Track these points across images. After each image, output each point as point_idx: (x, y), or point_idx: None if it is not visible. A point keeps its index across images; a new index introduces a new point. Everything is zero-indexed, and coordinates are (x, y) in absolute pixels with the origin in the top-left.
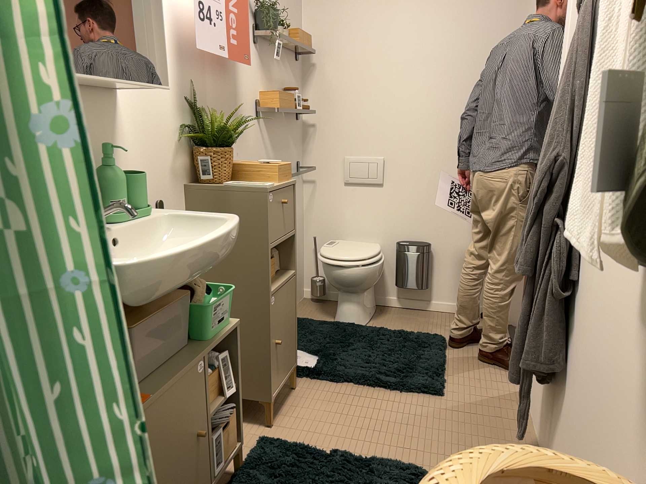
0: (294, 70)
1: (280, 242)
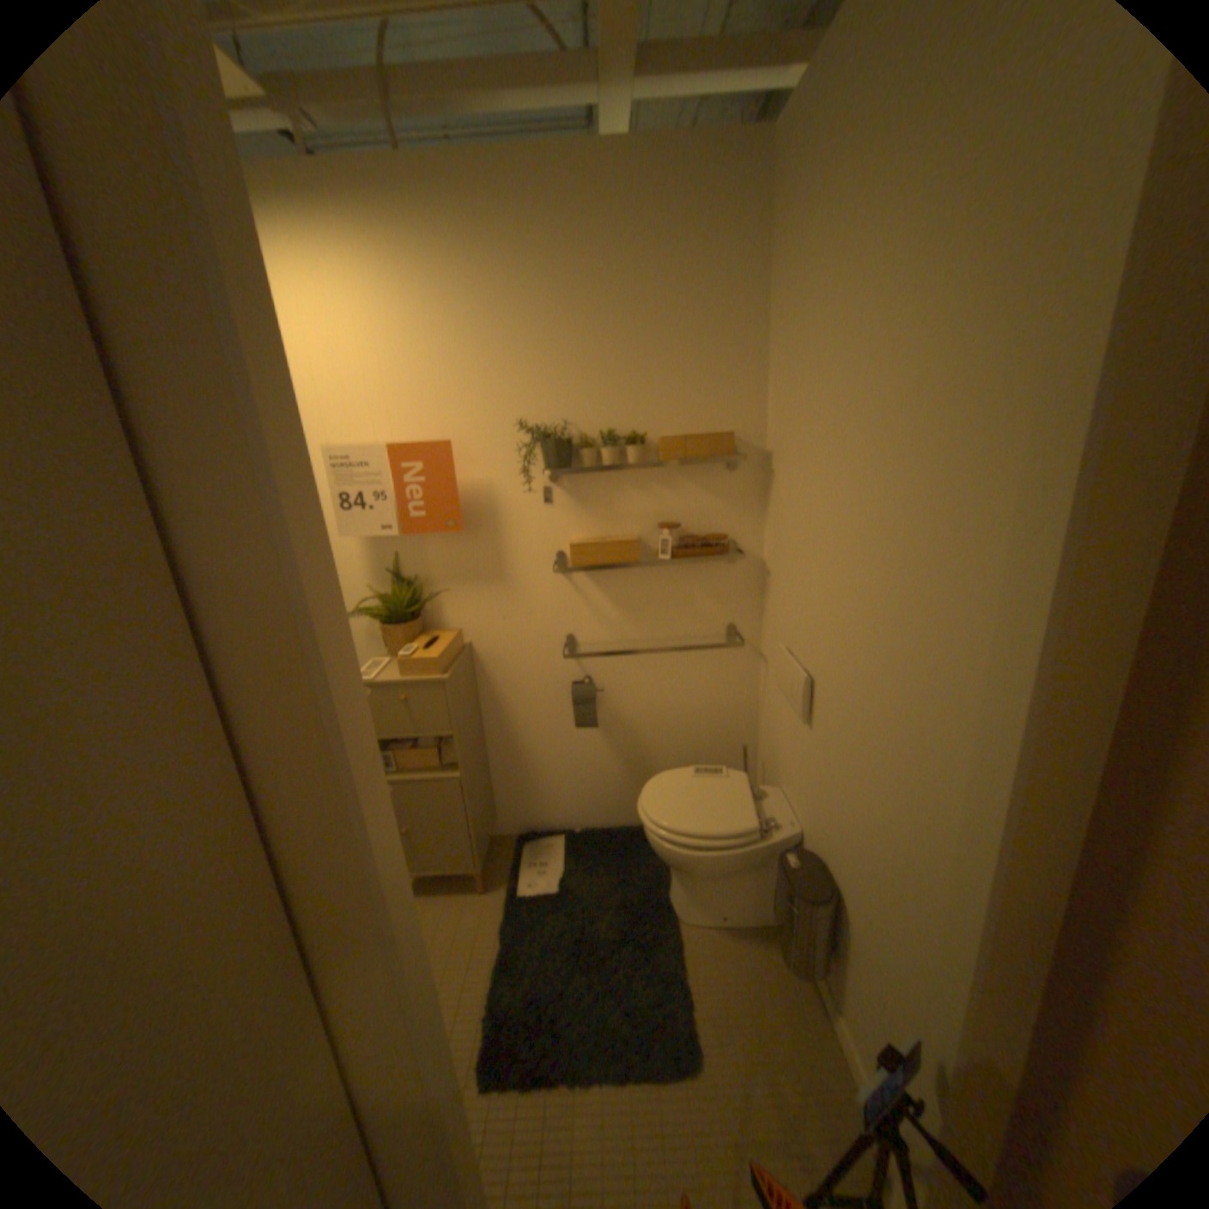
0: (718, 481)
1: (402, 739)
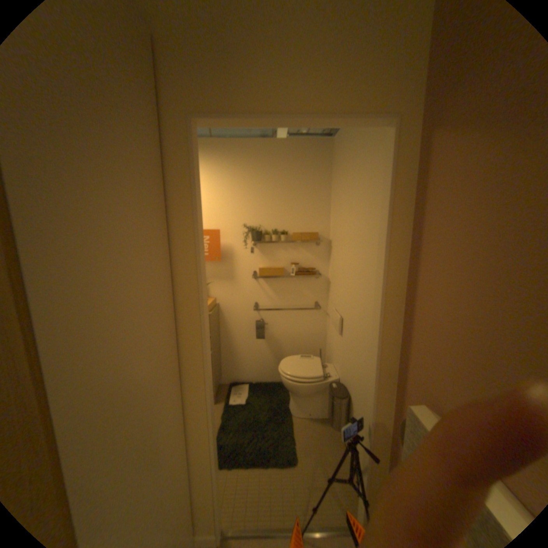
0: (313, 250)
1: None
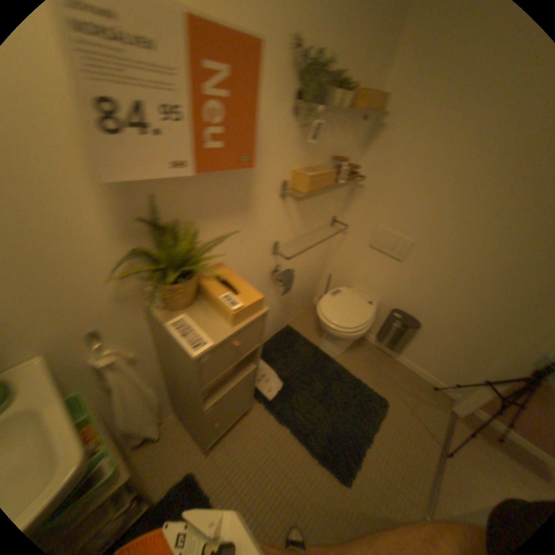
0: (359, 127)
1: (225, 370)
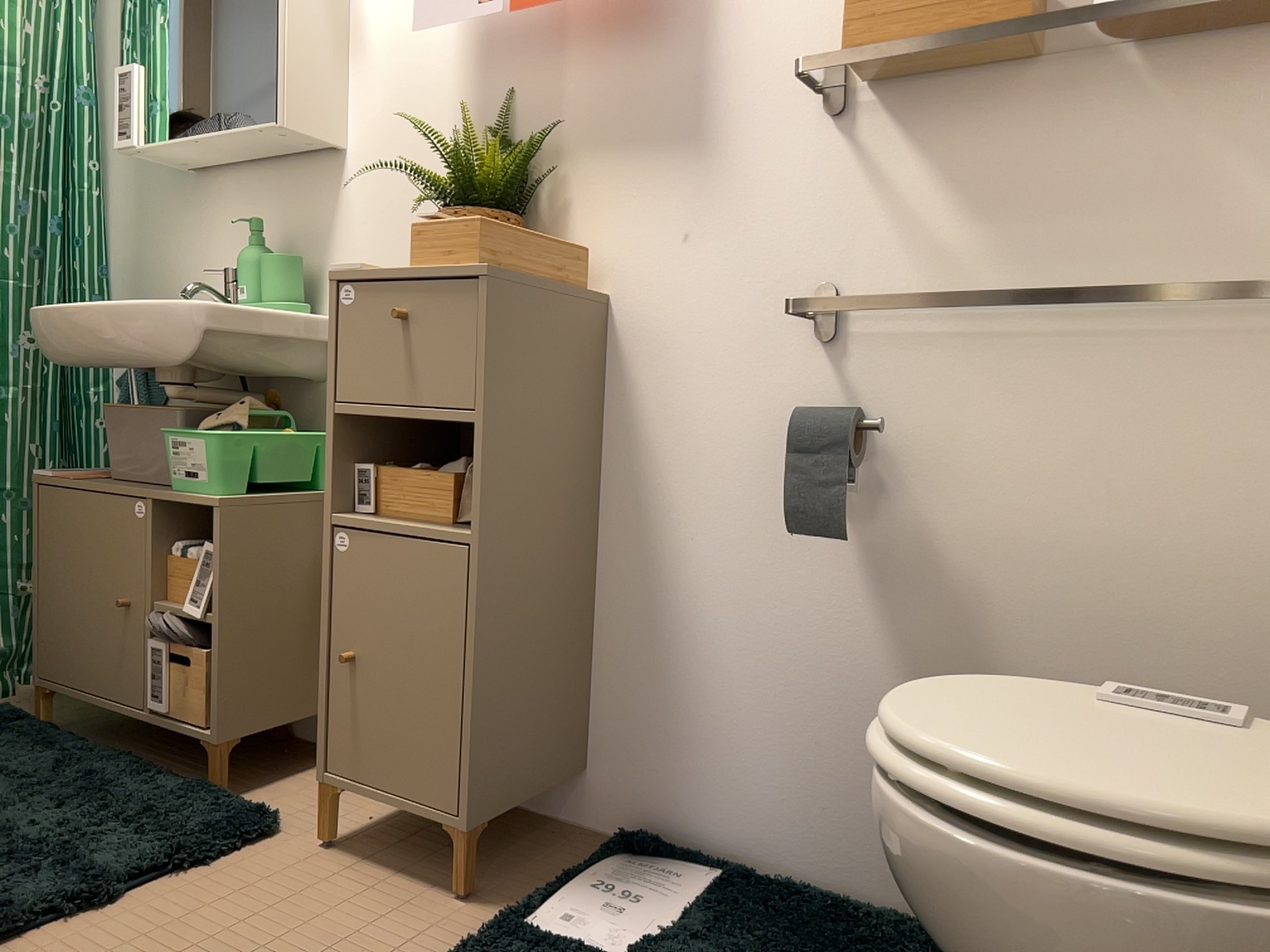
0: None
1: (384, 416)
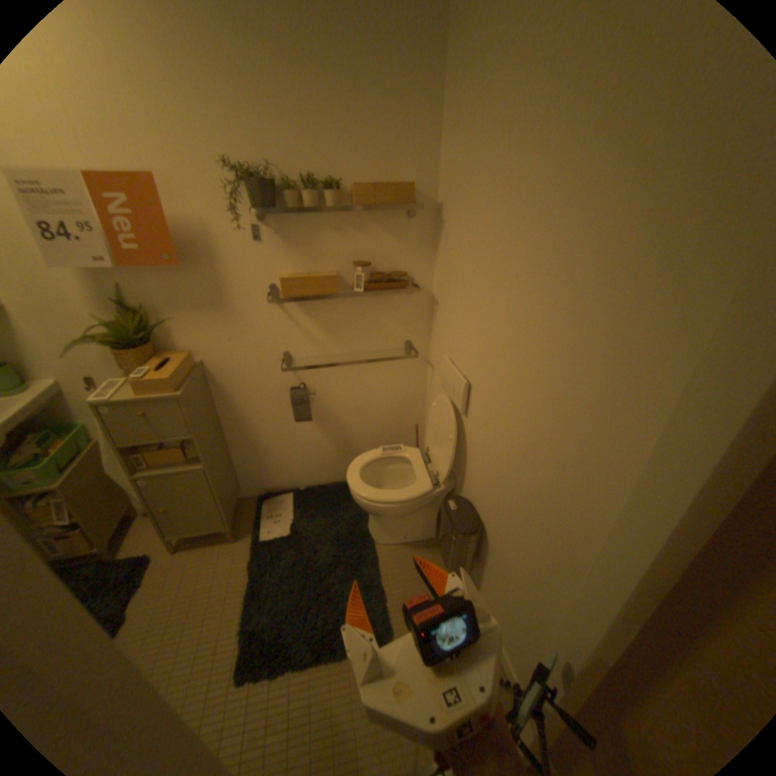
0: (400, 226)
1: (146, 444)
